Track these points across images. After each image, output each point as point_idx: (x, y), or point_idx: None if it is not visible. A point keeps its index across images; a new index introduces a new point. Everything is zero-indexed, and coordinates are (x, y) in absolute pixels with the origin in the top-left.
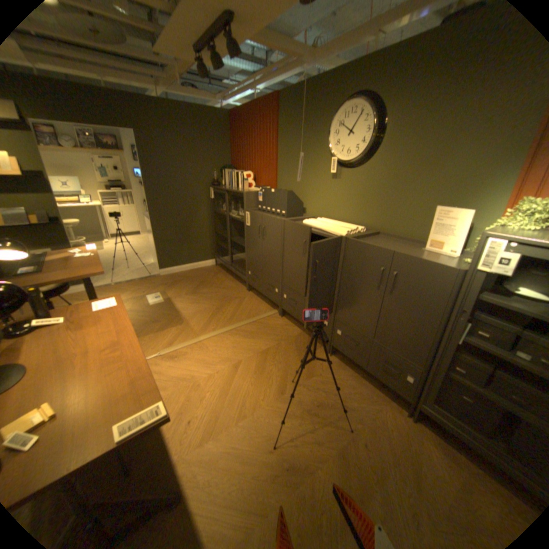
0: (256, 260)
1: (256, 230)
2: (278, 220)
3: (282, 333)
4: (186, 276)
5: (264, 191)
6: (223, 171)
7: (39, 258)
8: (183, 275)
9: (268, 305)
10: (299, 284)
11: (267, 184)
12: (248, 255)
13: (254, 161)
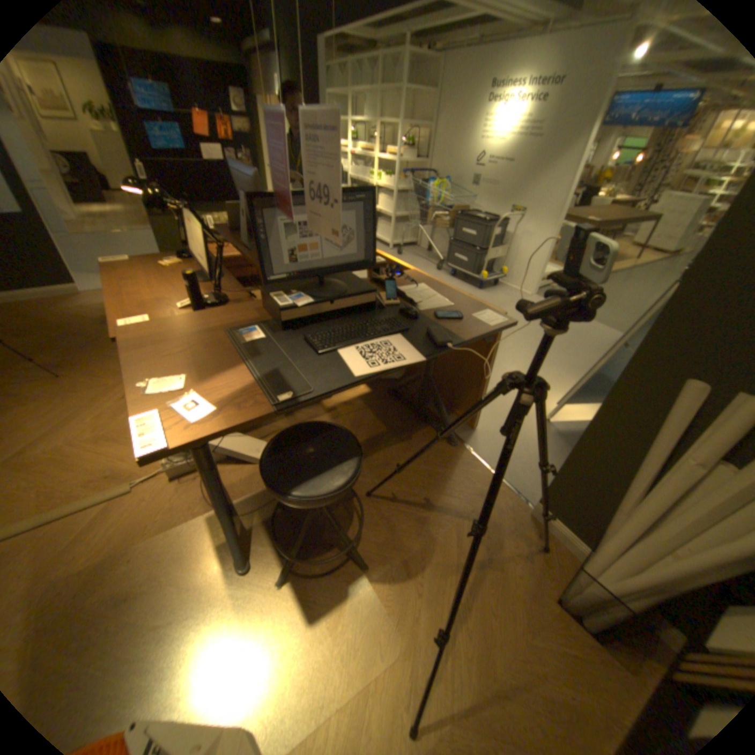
0: None
1: None
2: None
3: None
4: None
5: None
6: None
7: (272, 377)
8: None
9: None
10: None
11: None
12: None
13: None
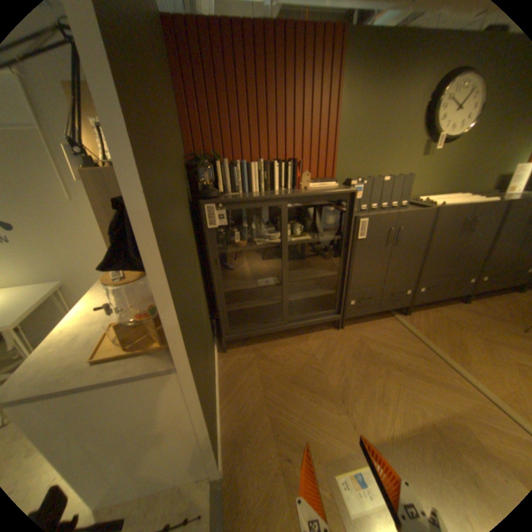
0: (370, 279)
1: (380, 238)
2: (430, 211)
3: (443, 322)
4: (251, 411)
5: (366, 182)
6: (217, 164)
7: None
8: (244, 418)
9: (383, 321)
10: (447, 267)
11: (315, 176)
12: (350, 282)
13: (276, 140)
